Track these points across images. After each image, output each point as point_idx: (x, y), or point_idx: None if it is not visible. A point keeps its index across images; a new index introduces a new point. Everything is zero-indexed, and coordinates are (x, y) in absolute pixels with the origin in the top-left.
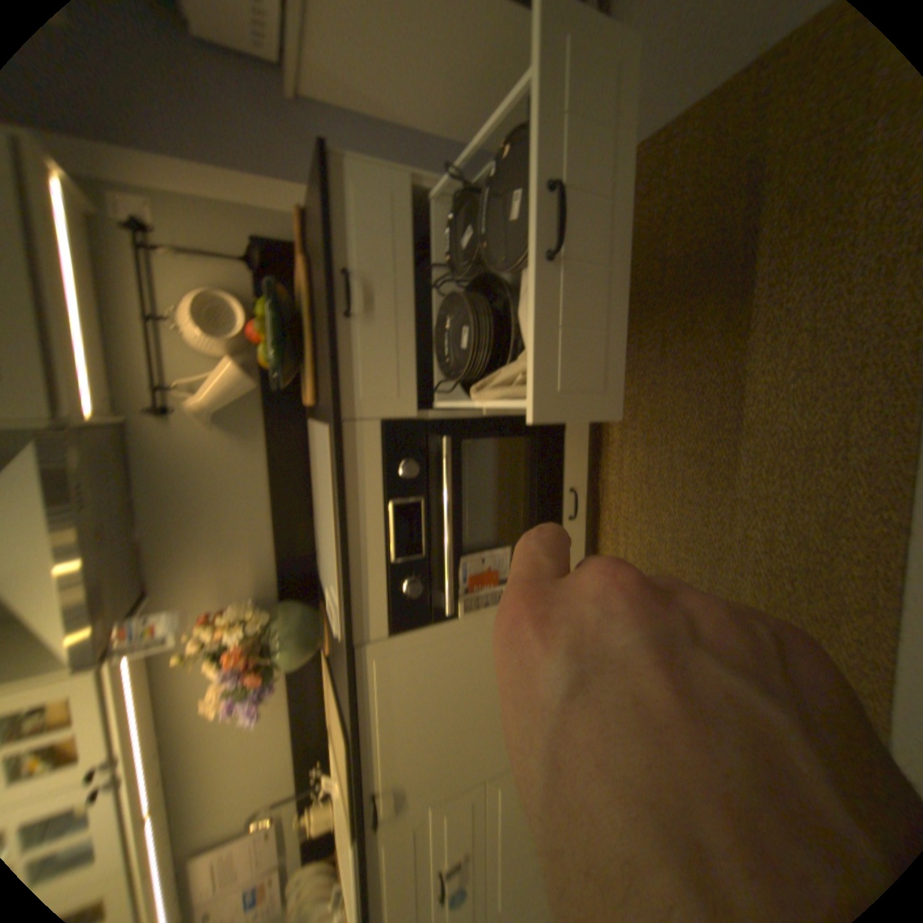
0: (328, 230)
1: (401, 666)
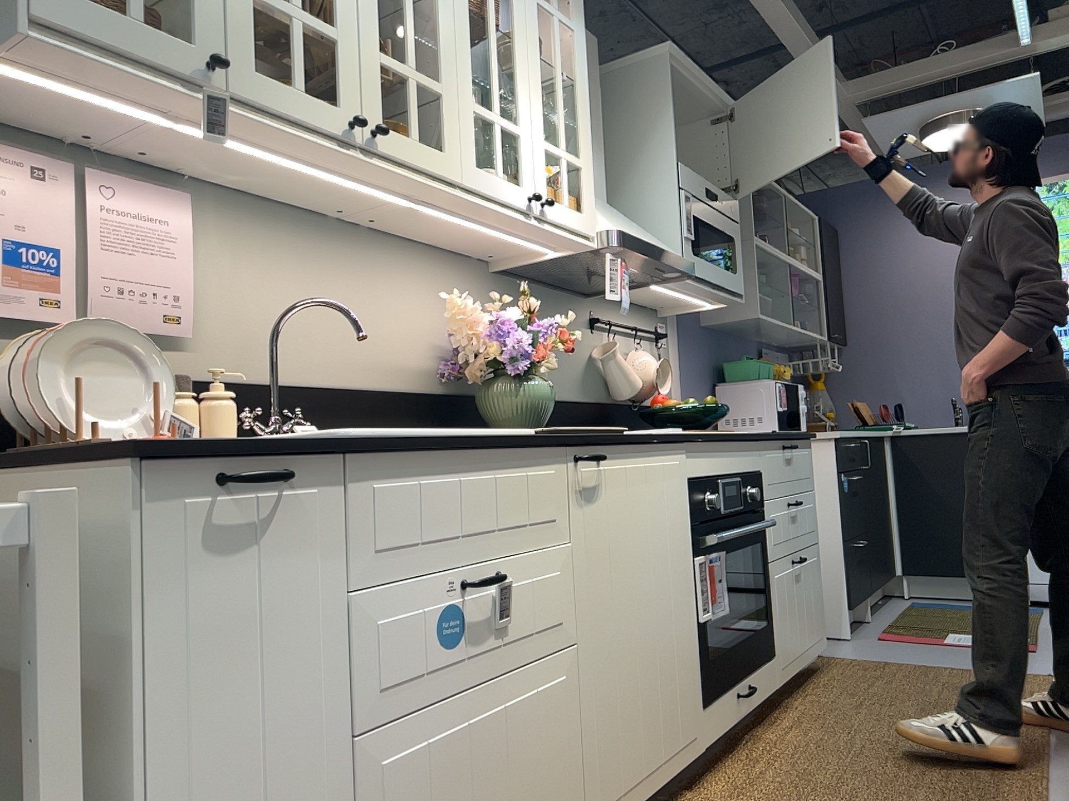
0: (802, 434)
1: (674, 490)
